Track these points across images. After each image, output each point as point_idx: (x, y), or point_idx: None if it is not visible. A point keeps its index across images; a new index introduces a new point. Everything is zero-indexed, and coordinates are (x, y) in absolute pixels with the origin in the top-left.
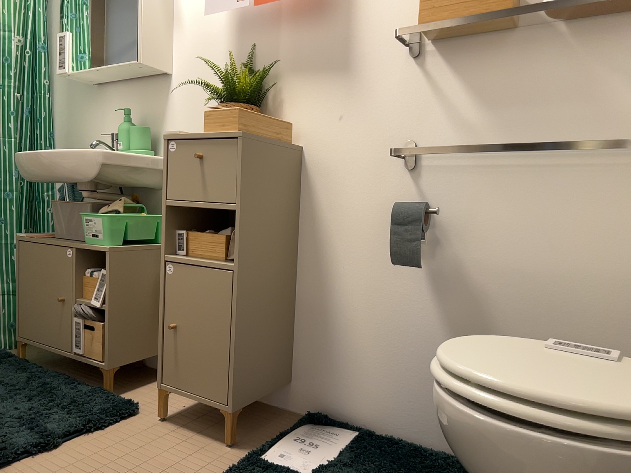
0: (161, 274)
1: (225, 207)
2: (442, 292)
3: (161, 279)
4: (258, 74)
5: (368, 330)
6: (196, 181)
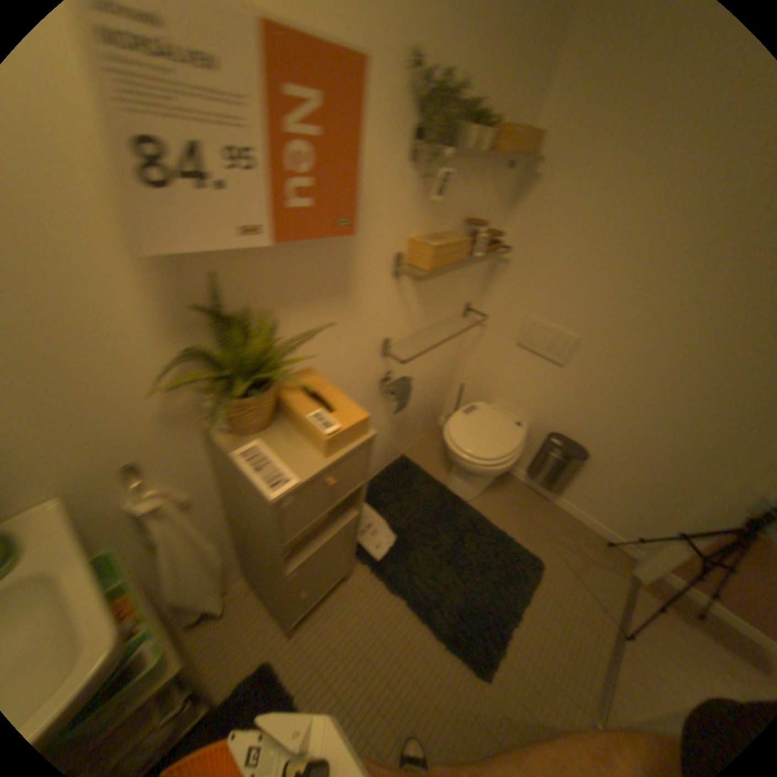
0: (285, 586)
1: (355, 489)
2: (390, 409)
3: (280, 590)
4: (235, 315)
5: None
6: (324, 498)
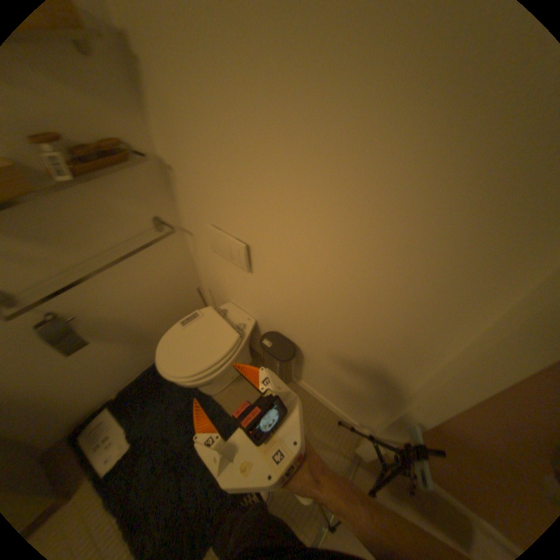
0: None
1: None
2: (94, 337)
3: None
4: None
5: (63, 385)
6: None
